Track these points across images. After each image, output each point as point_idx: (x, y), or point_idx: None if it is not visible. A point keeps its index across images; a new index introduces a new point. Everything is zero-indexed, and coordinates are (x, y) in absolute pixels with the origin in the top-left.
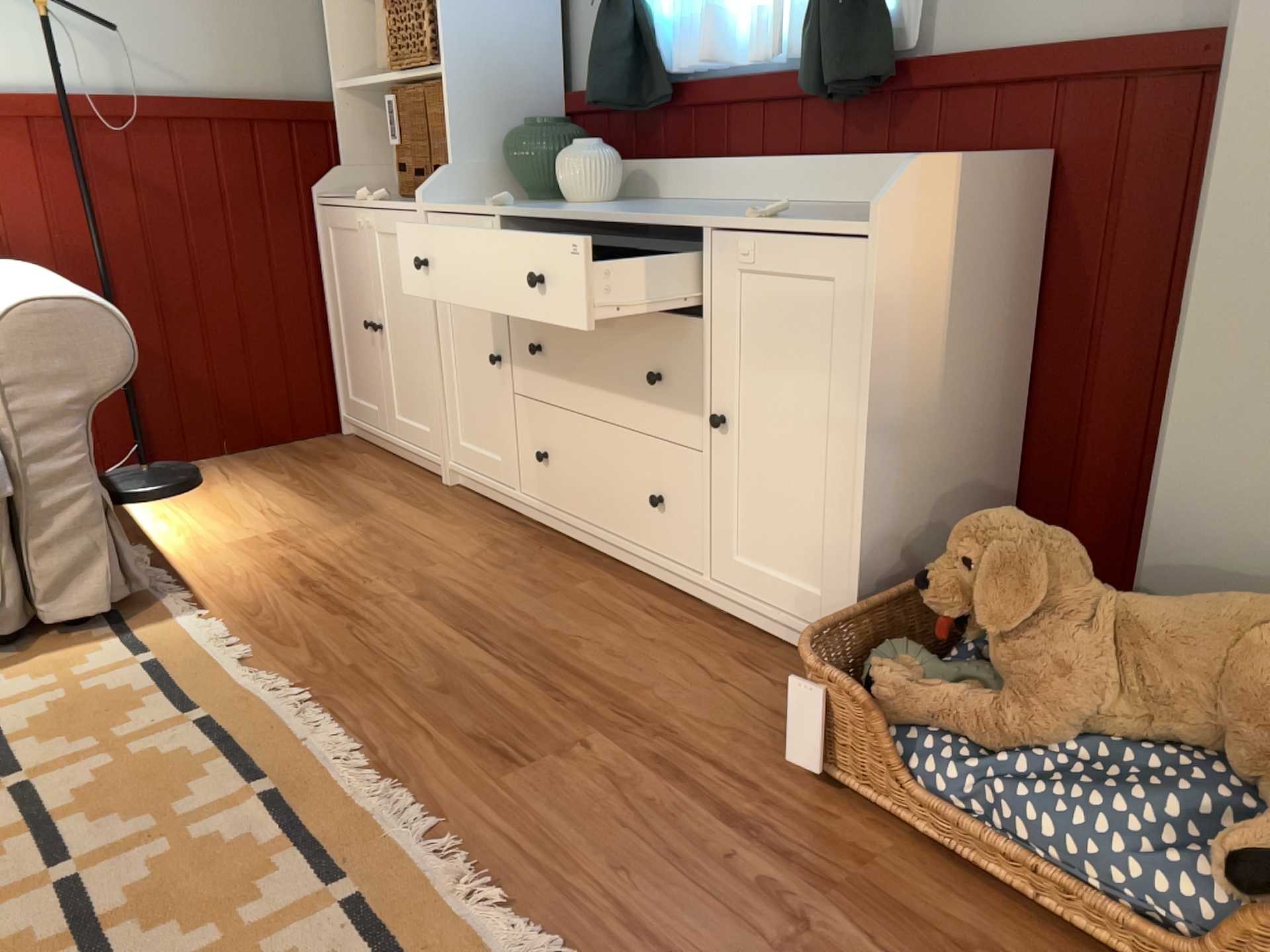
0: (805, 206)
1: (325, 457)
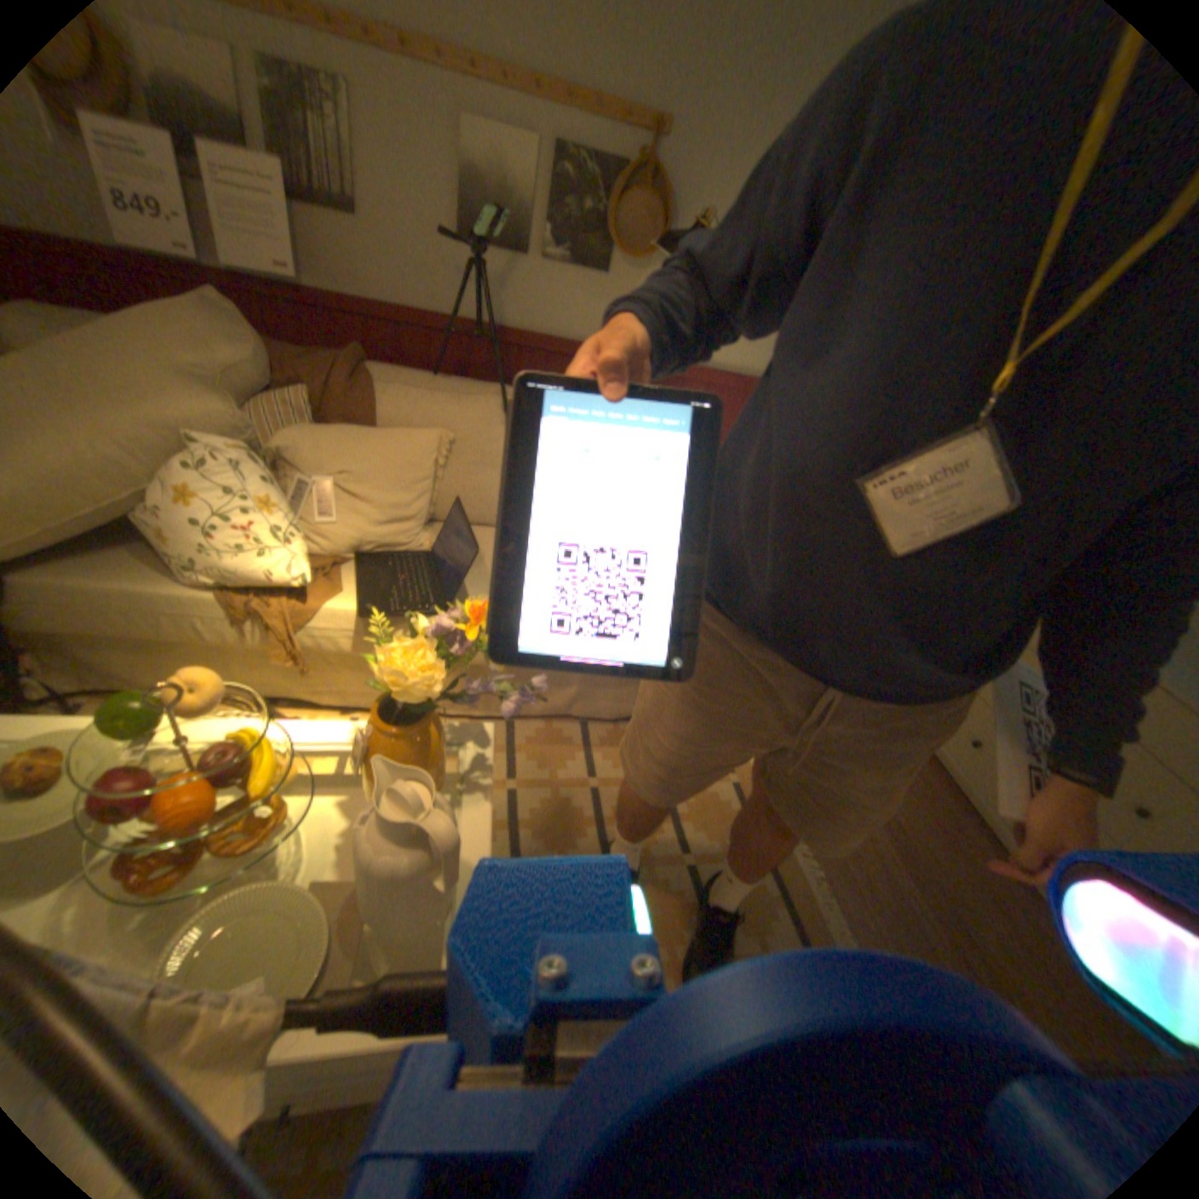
0: None
1: None
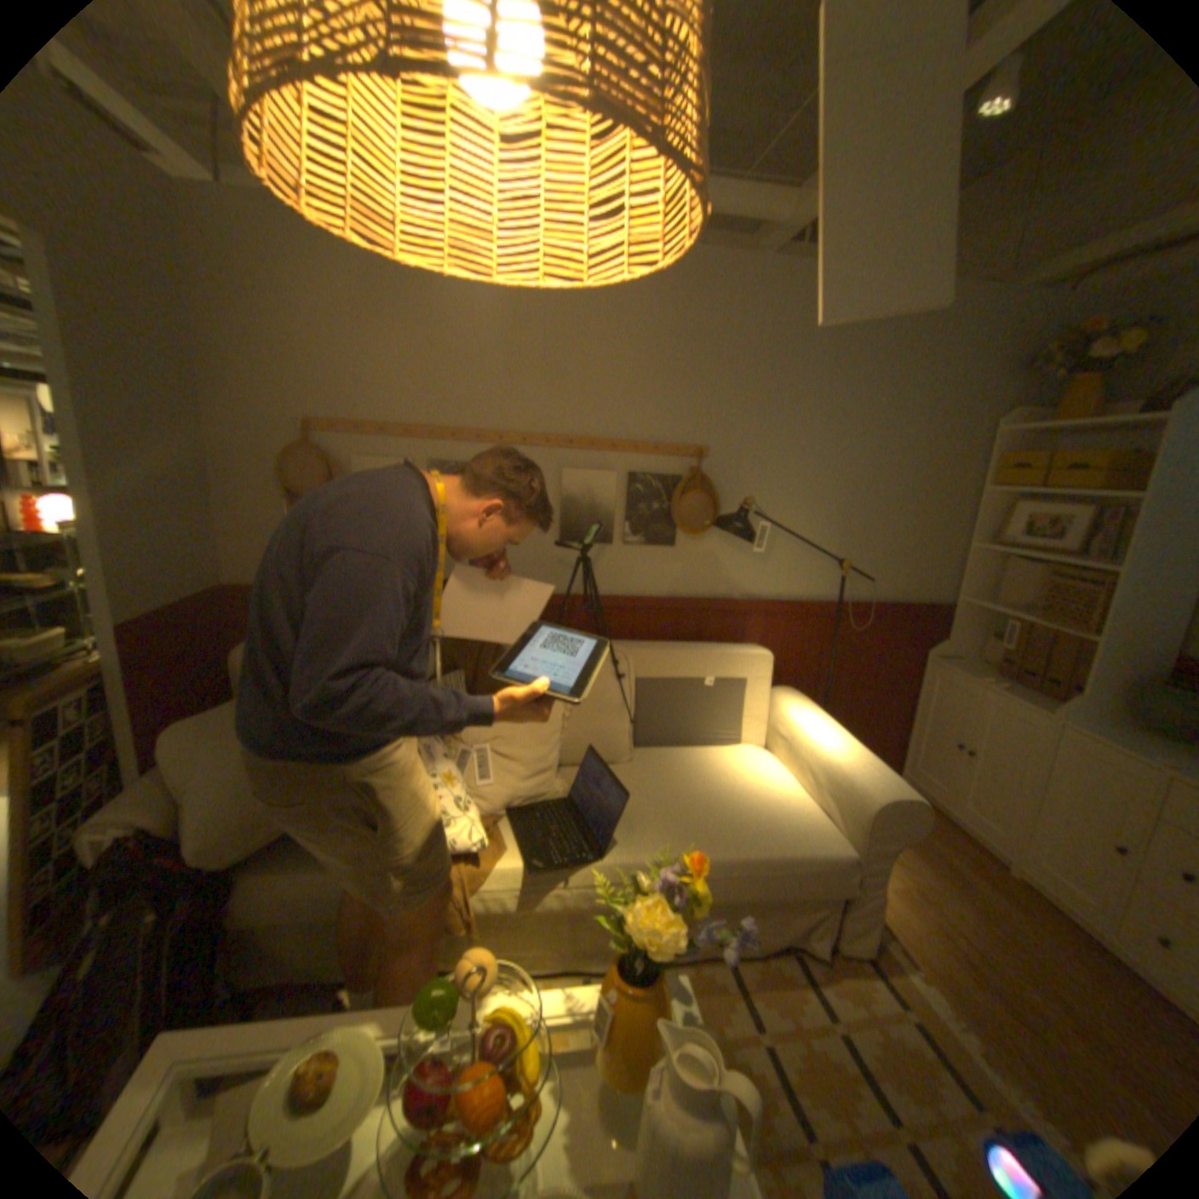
0: None
1: None
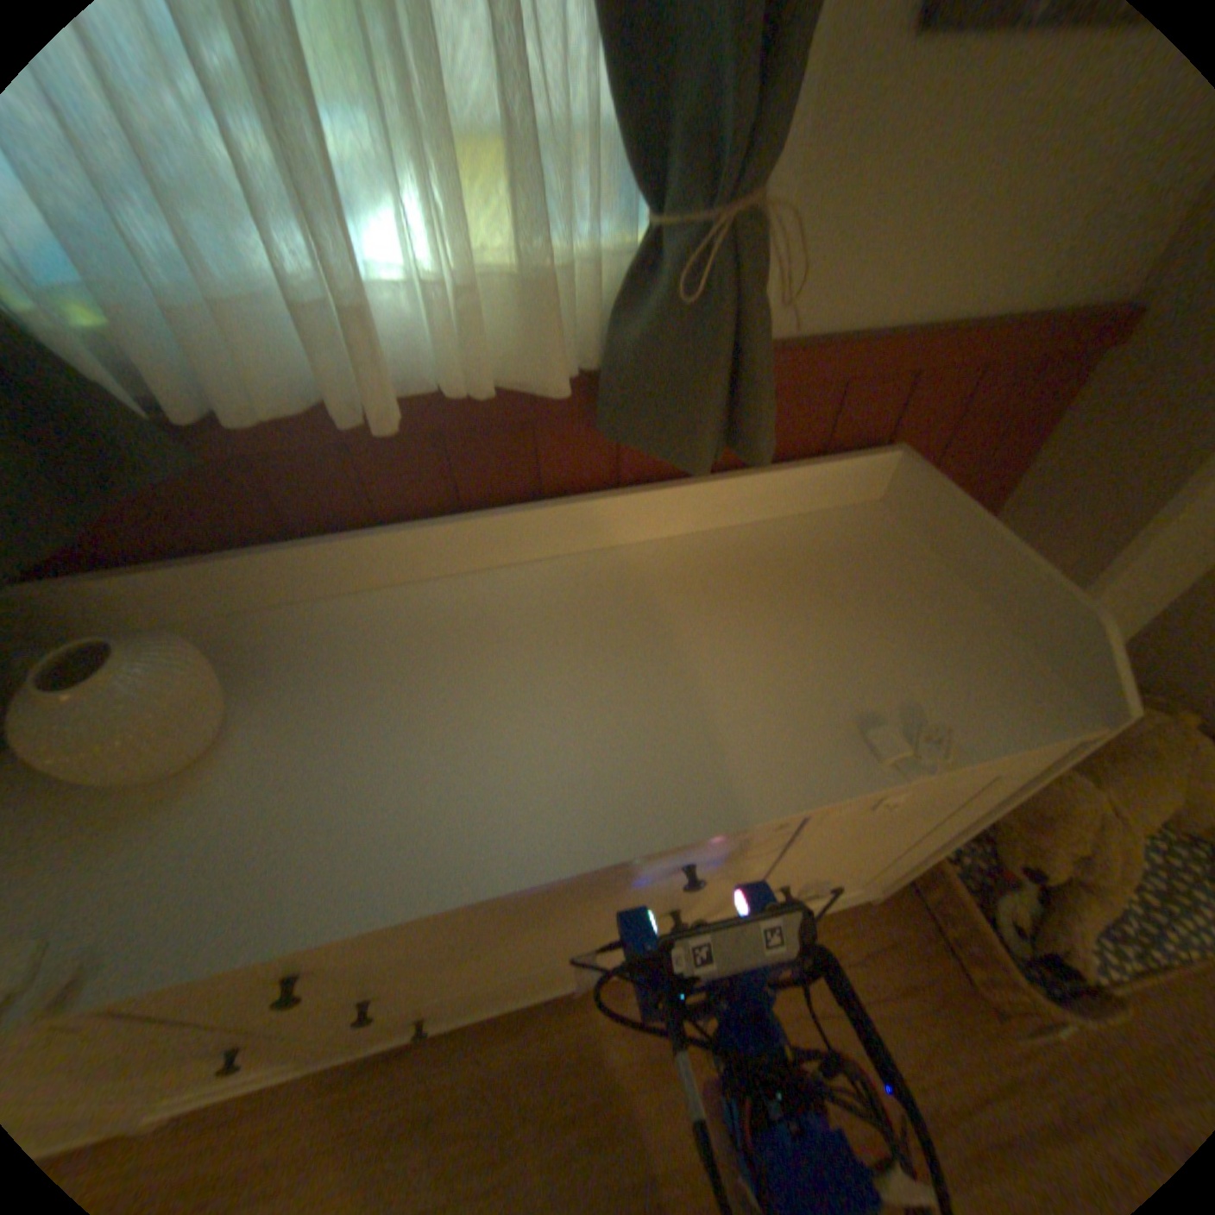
0: (624, 568)
1: None
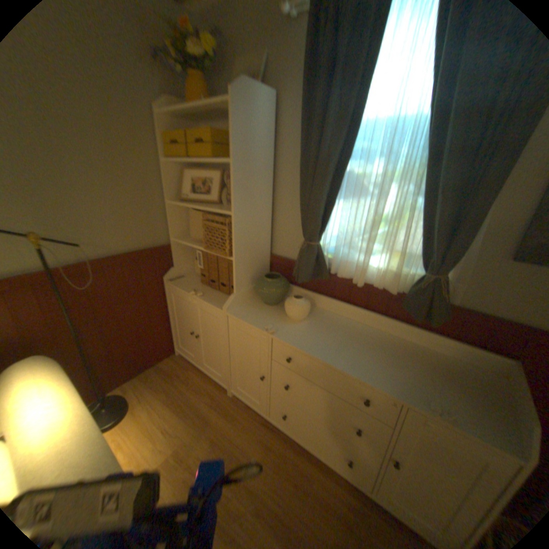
0: (398, 342)
1: (174, 375)
